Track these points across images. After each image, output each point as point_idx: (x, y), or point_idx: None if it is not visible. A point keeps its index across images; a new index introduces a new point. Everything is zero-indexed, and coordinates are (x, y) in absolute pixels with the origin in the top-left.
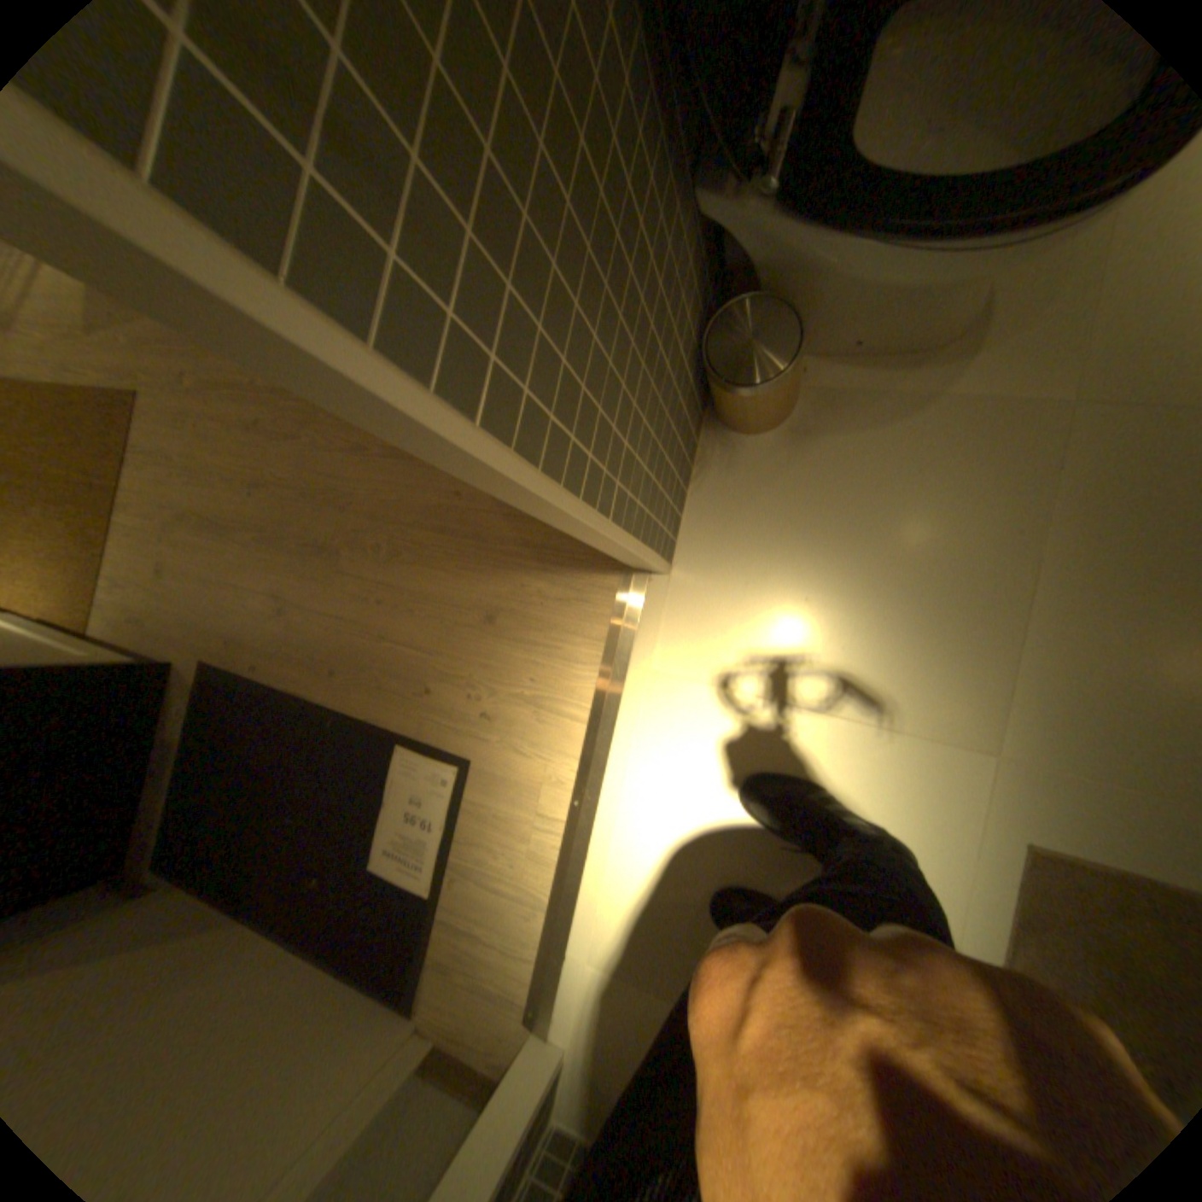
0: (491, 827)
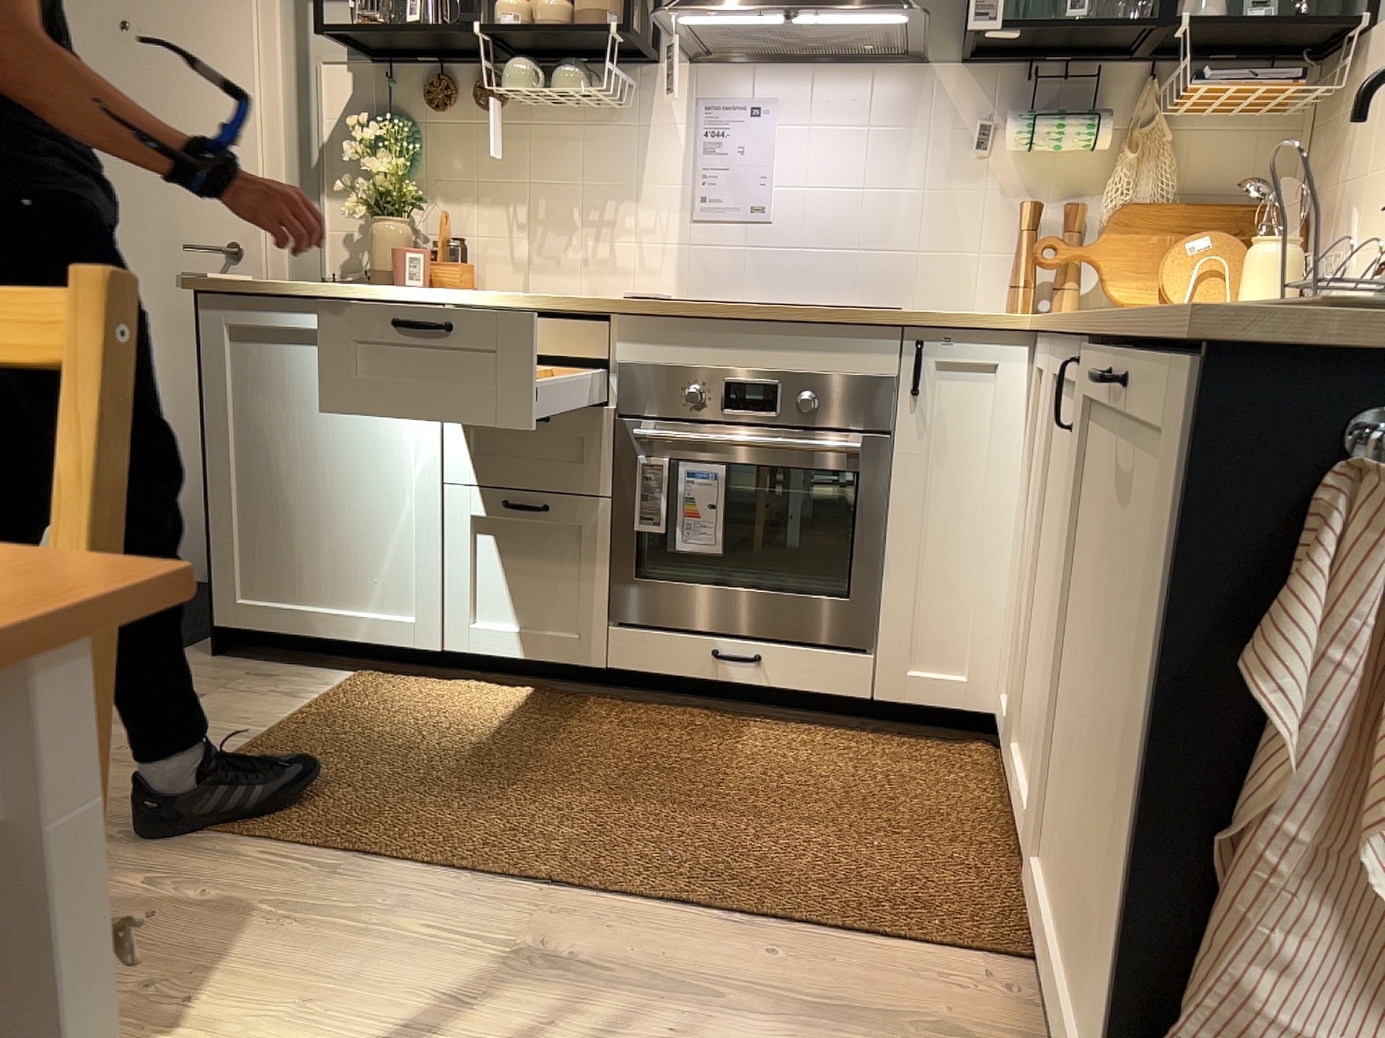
0: None
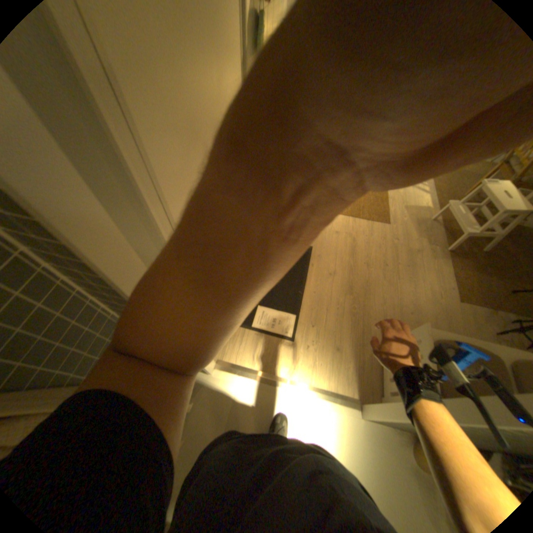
0: (274, 348)
